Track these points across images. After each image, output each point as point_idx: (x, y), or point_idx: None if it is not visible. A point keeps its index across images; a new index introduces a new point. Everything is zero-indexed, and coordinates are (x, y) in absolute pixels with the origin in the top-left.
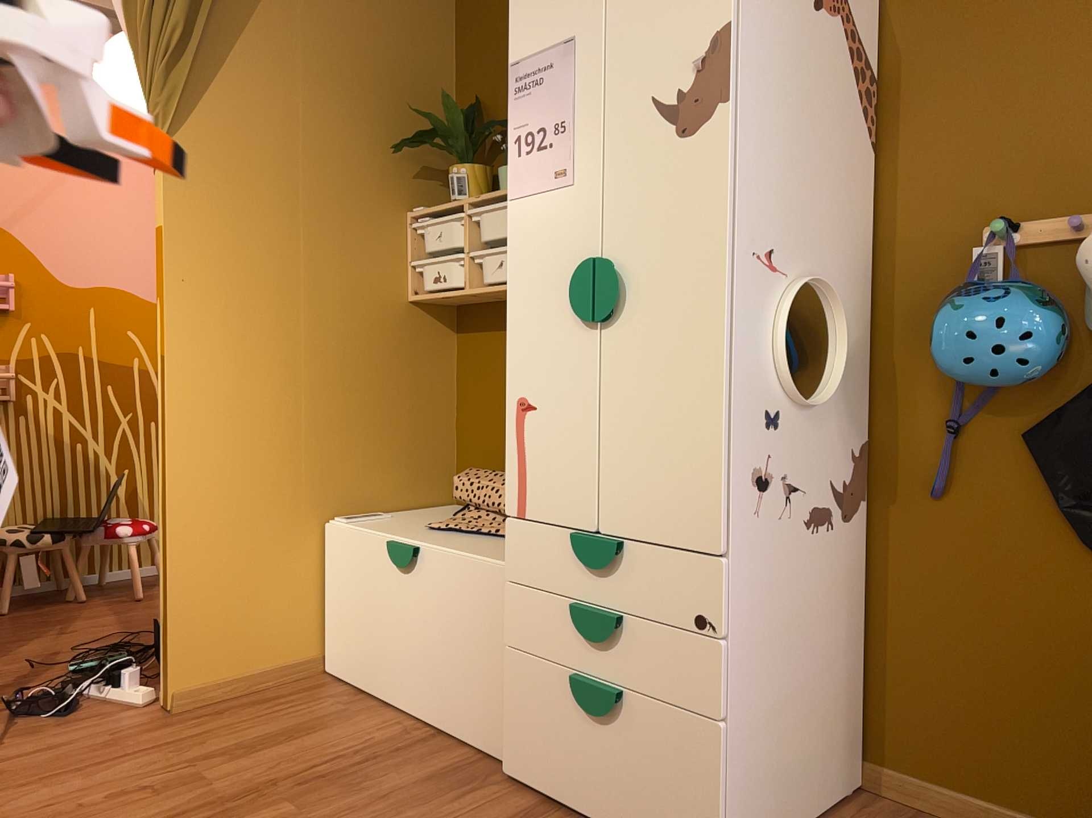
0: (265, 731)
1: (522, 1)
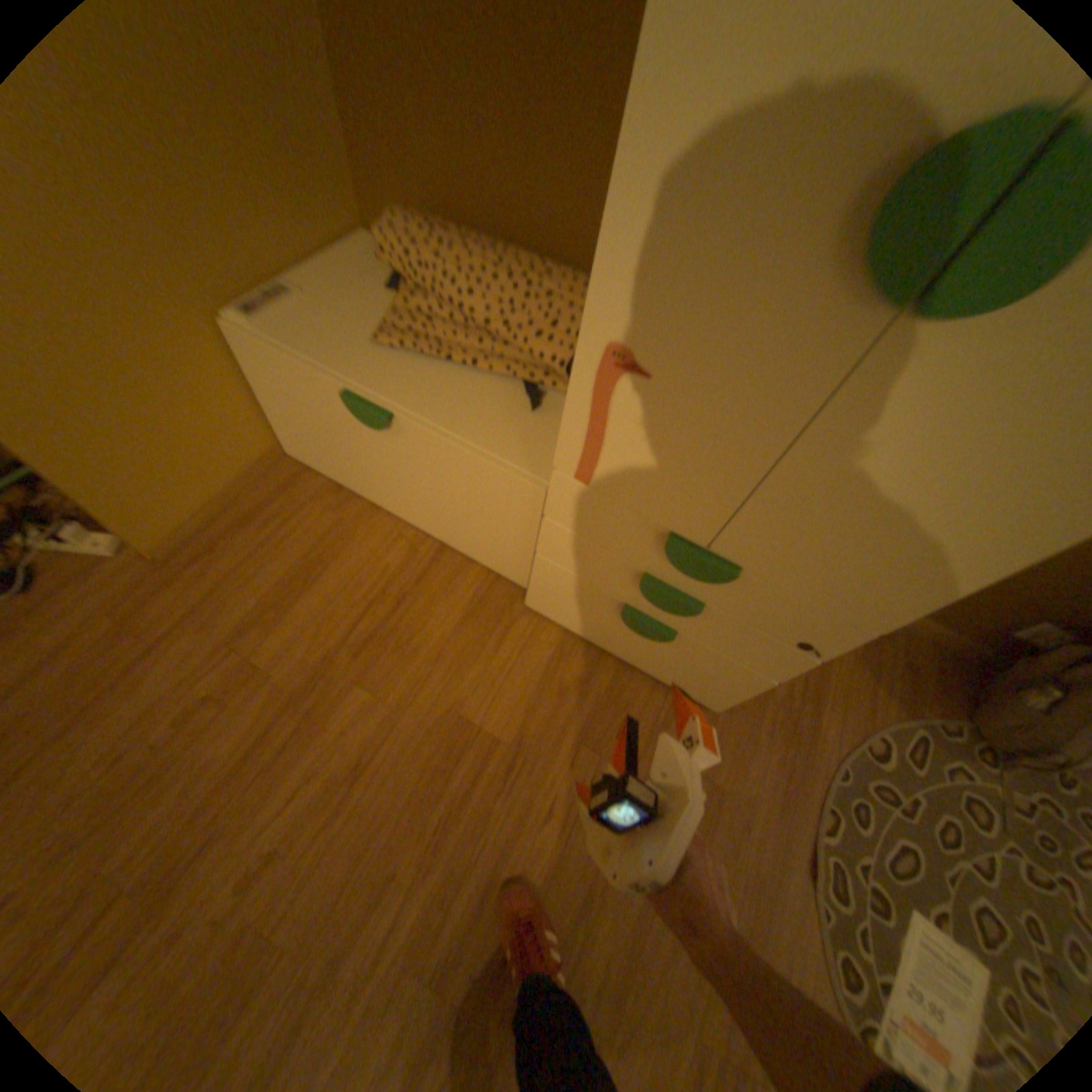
0: (279, 574)
1: None
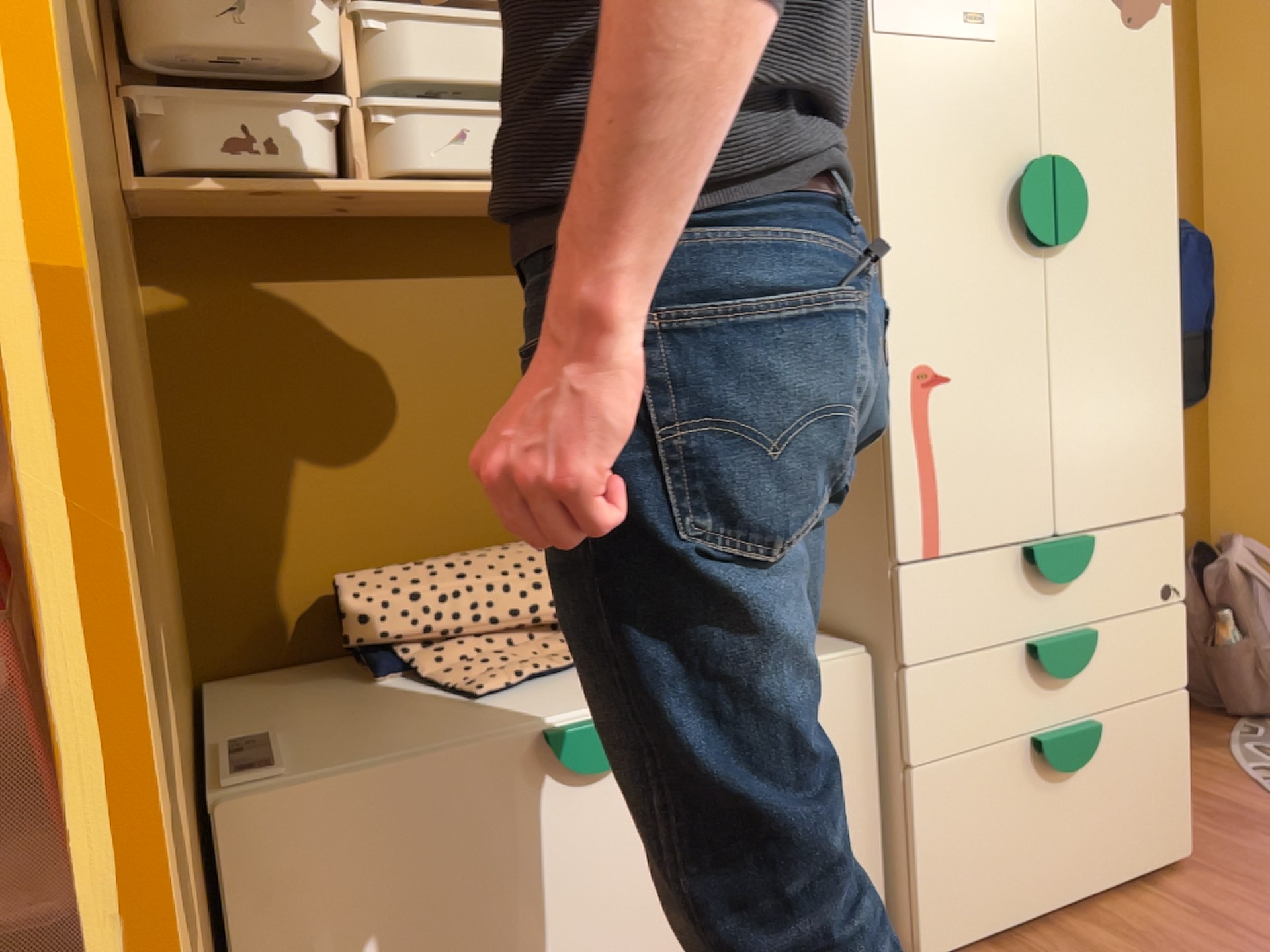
0: None
1: None
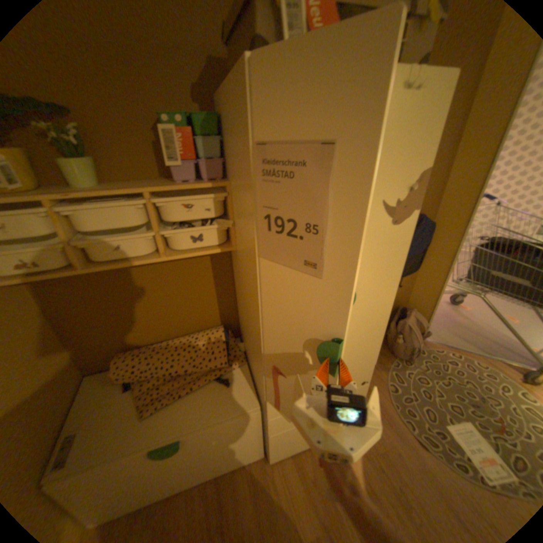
0: None
1: (271, 71)
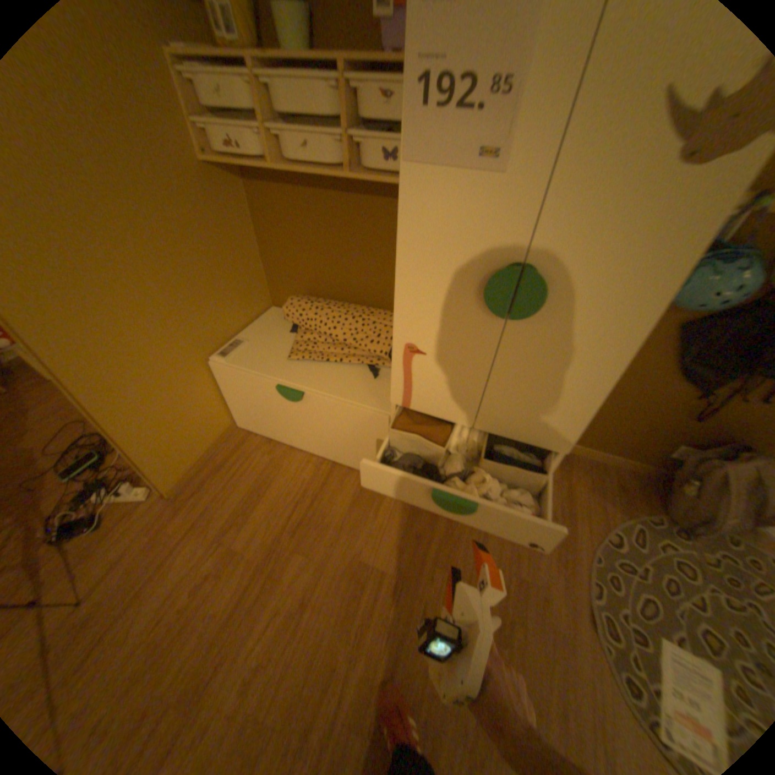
0: (240, 494)
1: None
